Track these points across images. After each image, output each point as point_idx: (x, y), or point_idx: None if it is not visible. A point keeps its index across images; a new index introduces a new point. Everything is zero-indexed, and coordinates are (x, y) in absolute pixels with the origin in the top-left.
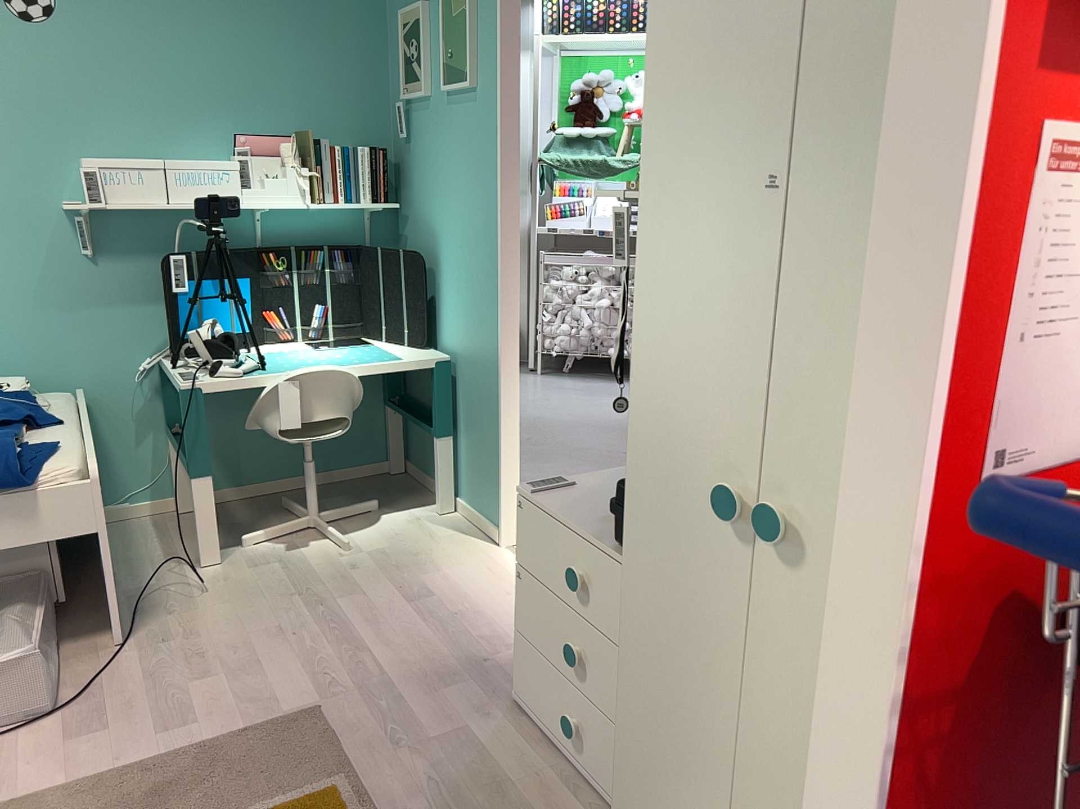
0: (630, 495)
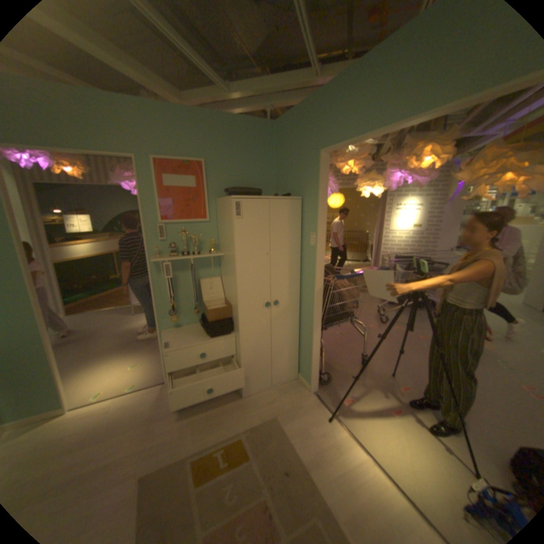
0: (240, 318)
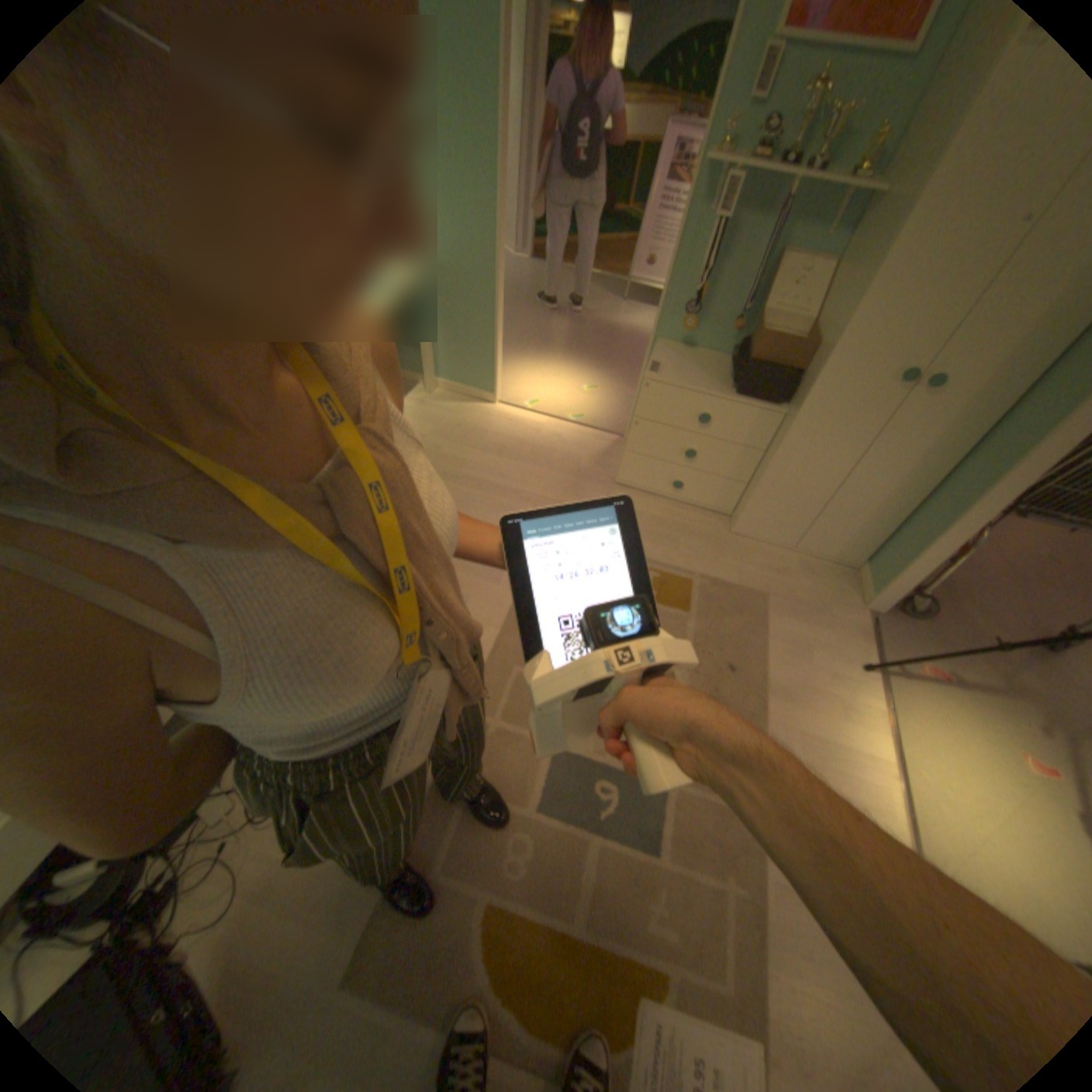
0: (819, 377)
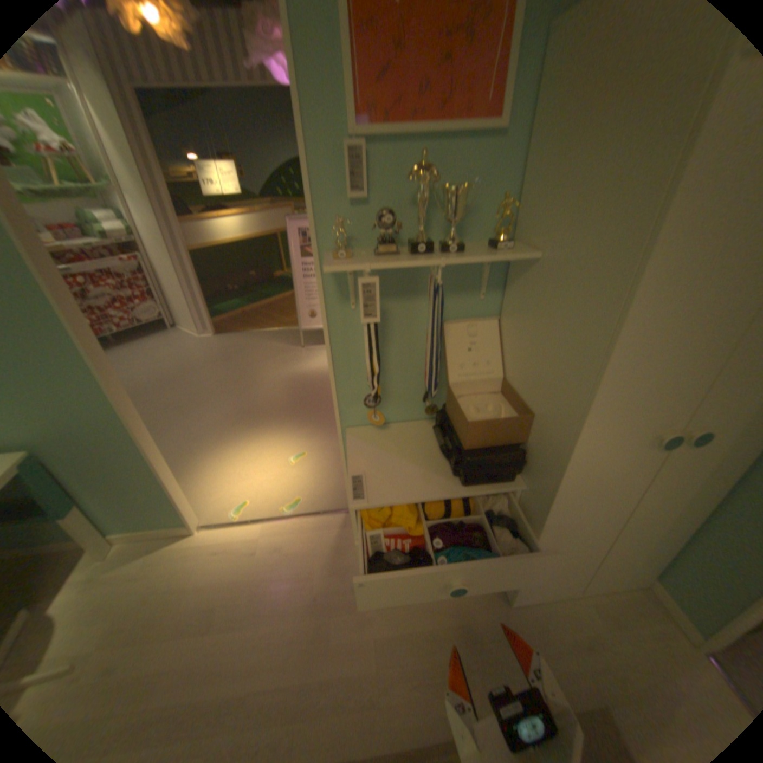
0: (571, 470)
